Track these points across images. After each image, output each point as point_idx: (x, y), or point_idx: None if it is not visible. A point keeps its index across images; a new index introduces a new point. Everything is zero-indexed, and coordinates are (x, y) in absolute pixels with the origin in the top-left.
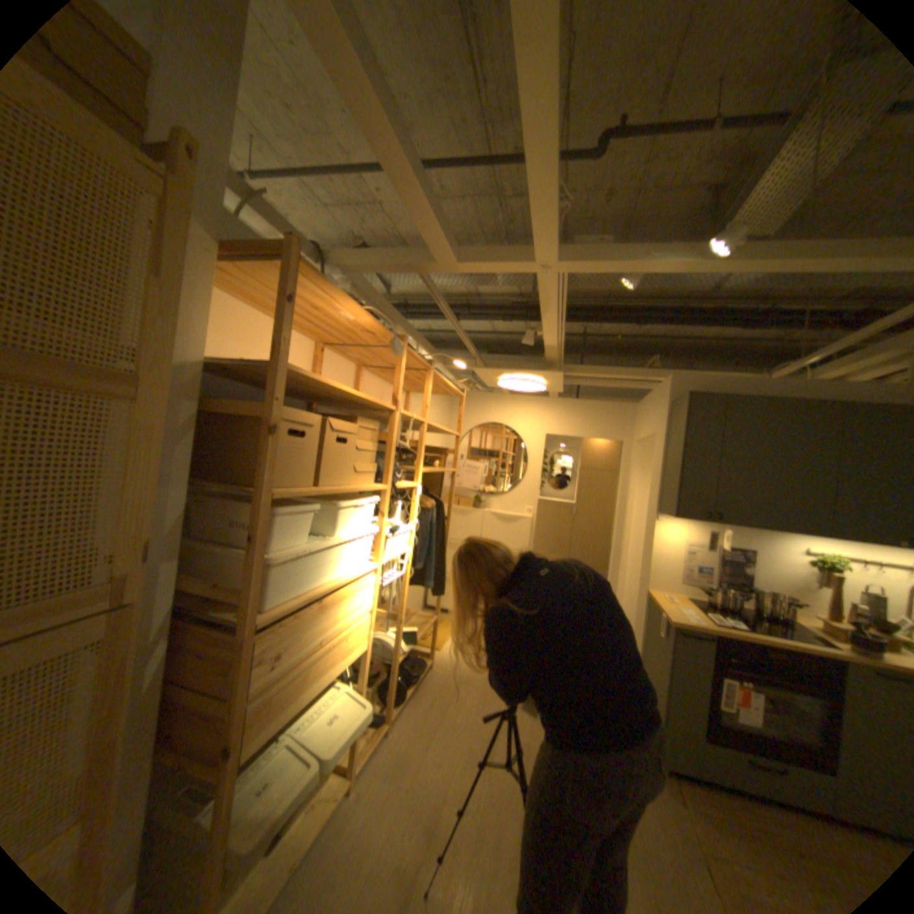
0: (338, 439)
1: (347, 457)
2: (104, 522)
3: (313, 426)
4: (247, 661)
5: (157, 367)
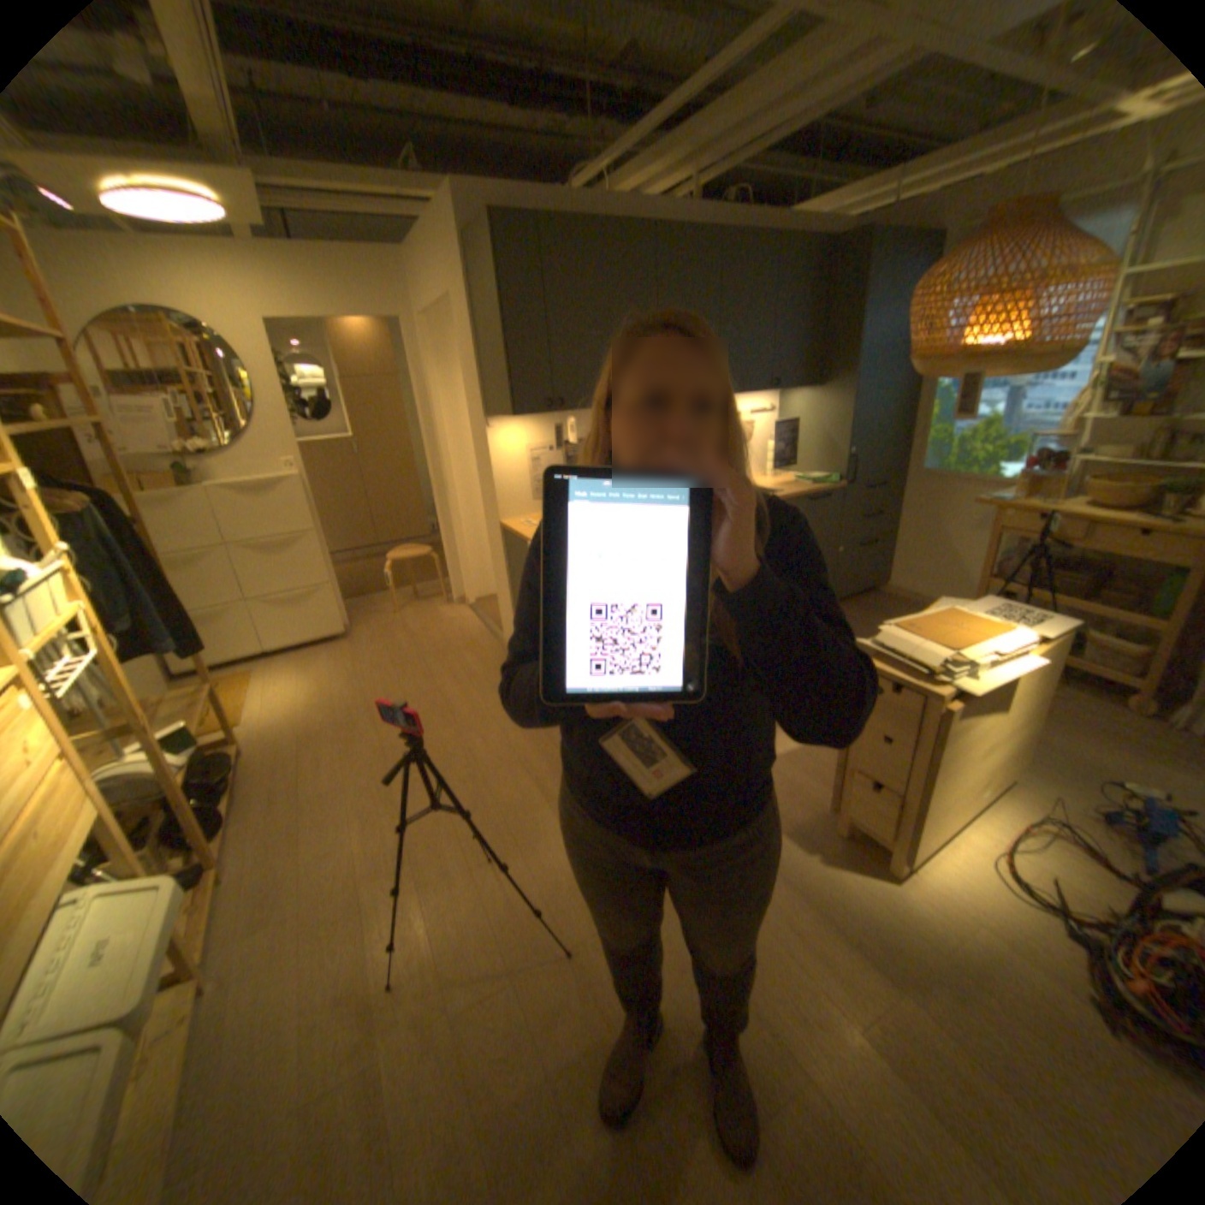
0: None
1: None
2: None
3: None
4: None
5: None
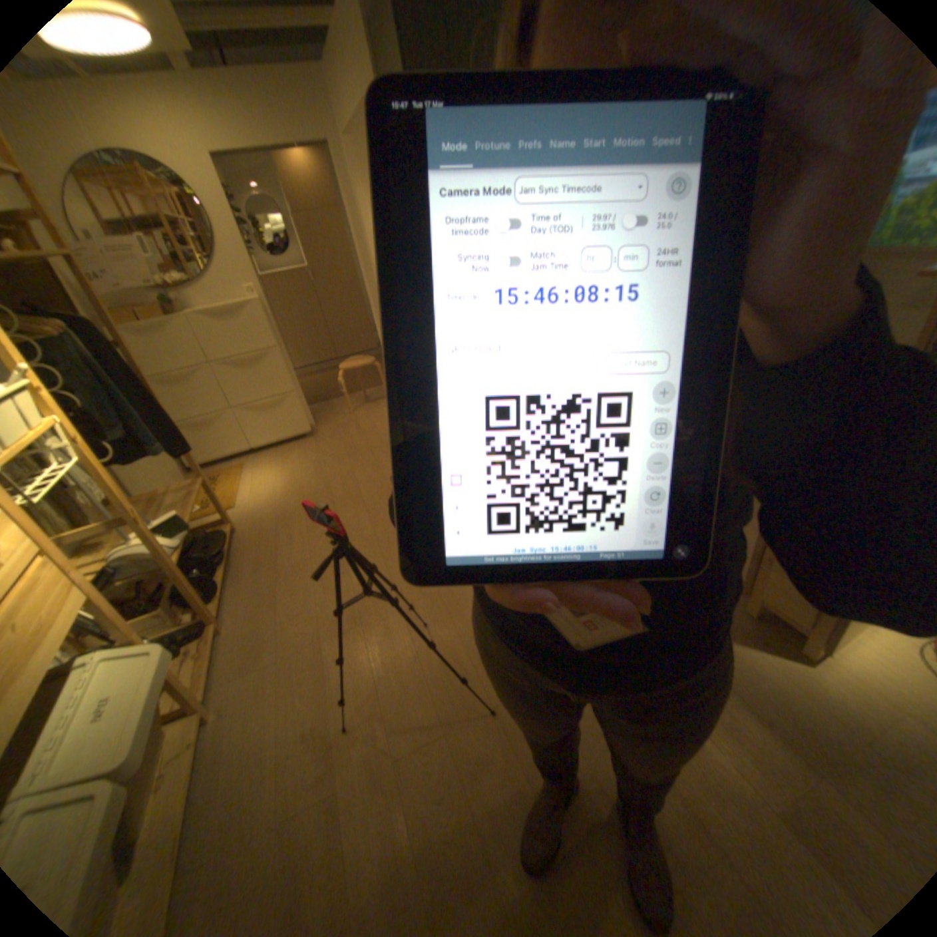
0: None
1: None
2: None
3: None
4: None
5: None
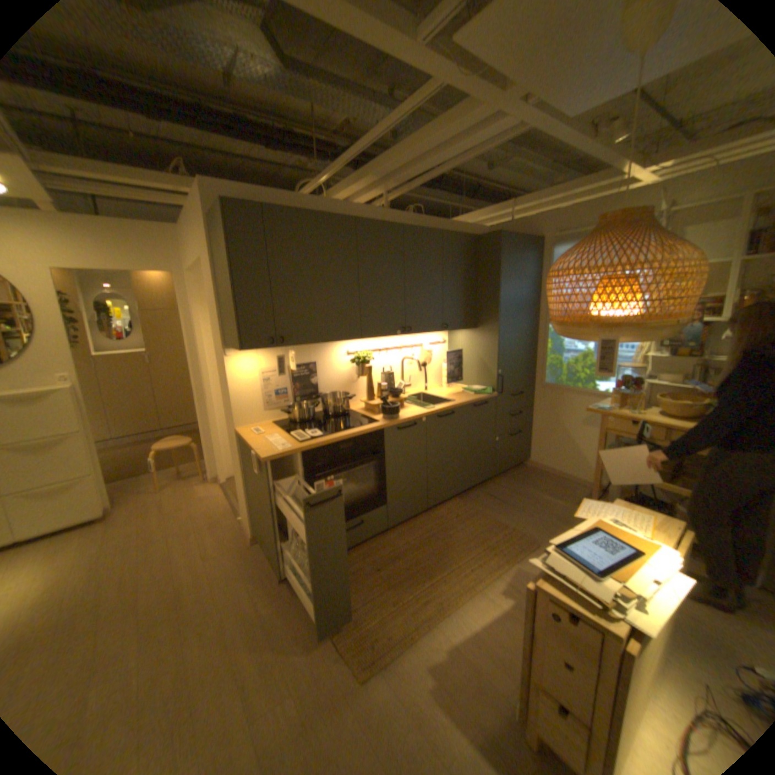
0: None
1: None
2: None
3: None
4: None
5: None
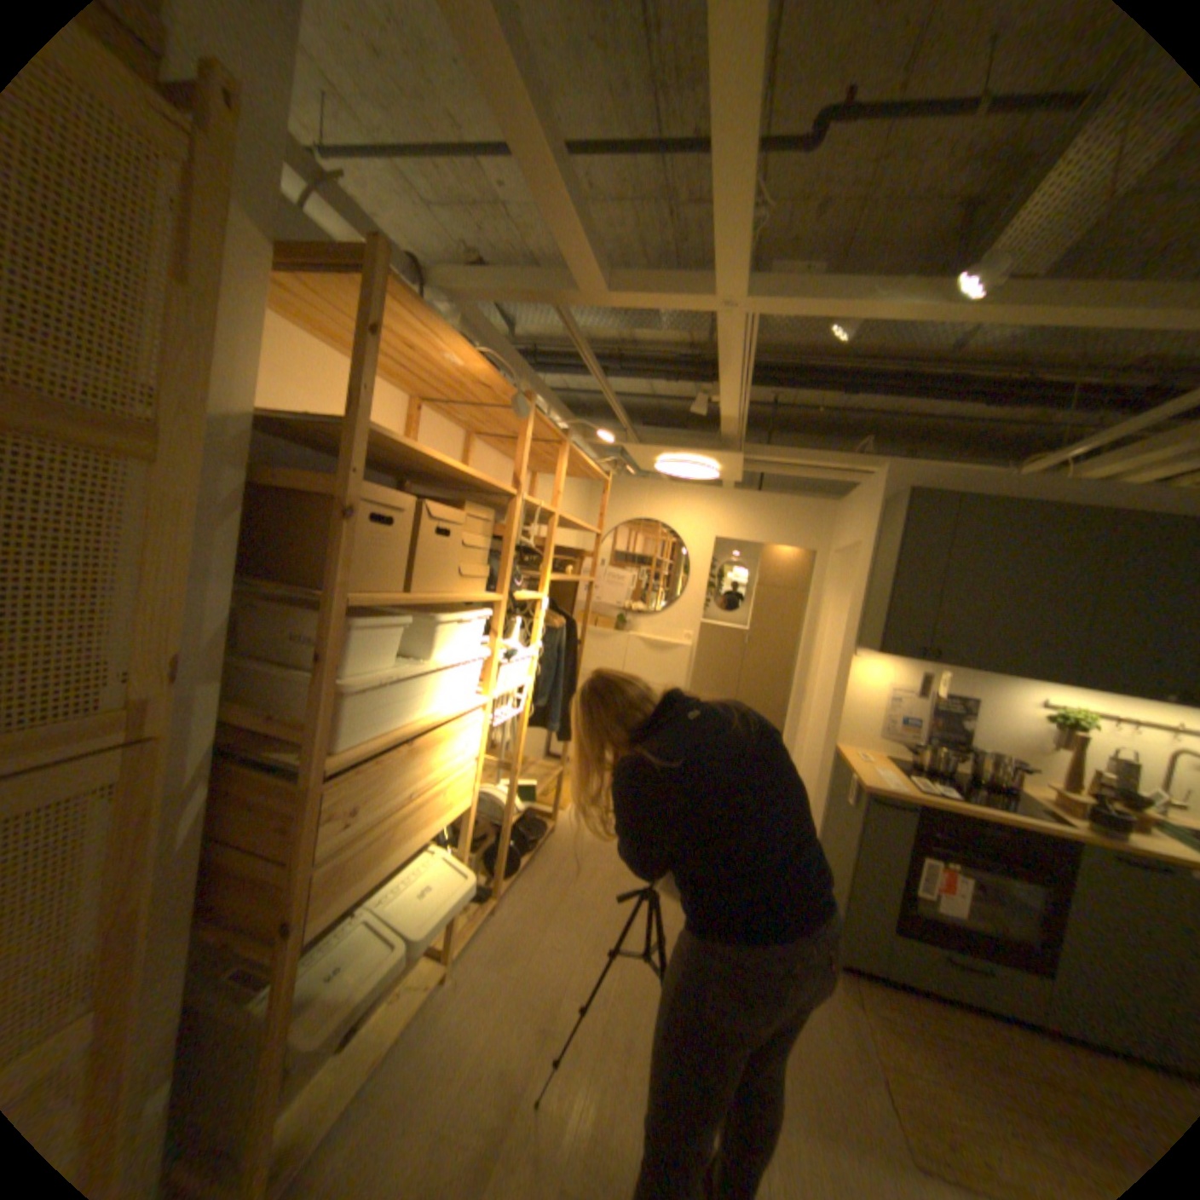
0: (439, 530)
1: (451, 556)
2: (115, 627)
3: (404, 511)
4: (313, 816)
5: (185, 416)
